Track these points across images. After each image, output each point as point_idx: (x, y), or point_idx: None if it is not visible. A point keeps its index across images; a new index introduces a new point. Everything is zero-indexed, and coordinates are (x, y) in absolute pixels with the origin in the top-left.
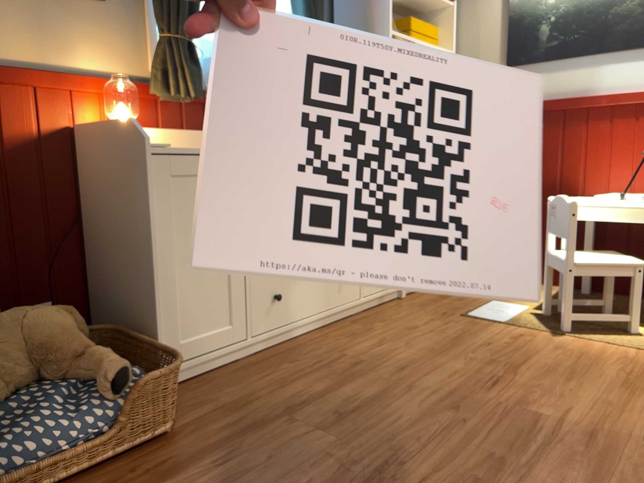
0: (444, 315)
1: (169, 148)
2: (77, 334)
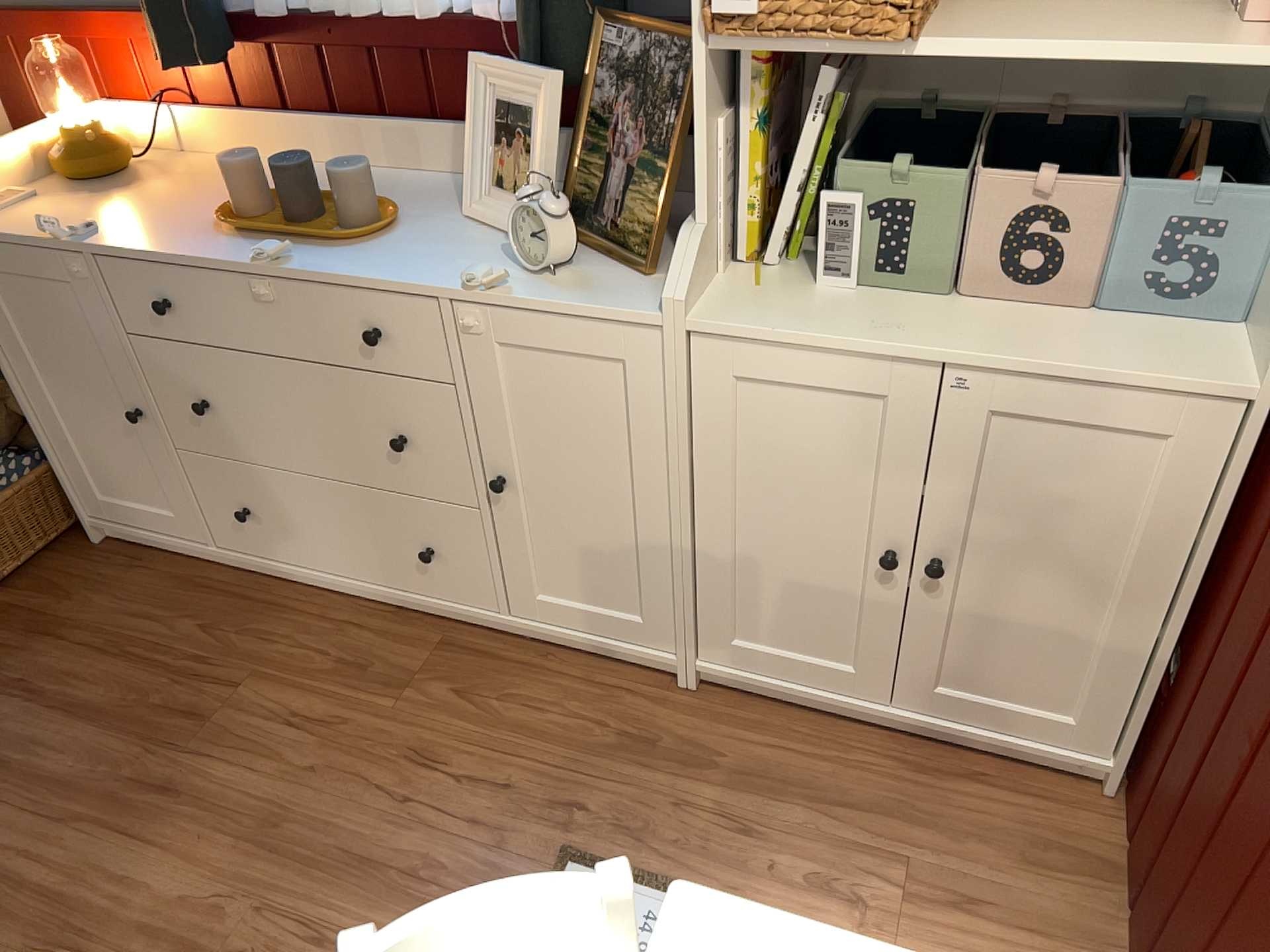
0: (559, 803)
1: (15, 225)
2: (3, 430)
